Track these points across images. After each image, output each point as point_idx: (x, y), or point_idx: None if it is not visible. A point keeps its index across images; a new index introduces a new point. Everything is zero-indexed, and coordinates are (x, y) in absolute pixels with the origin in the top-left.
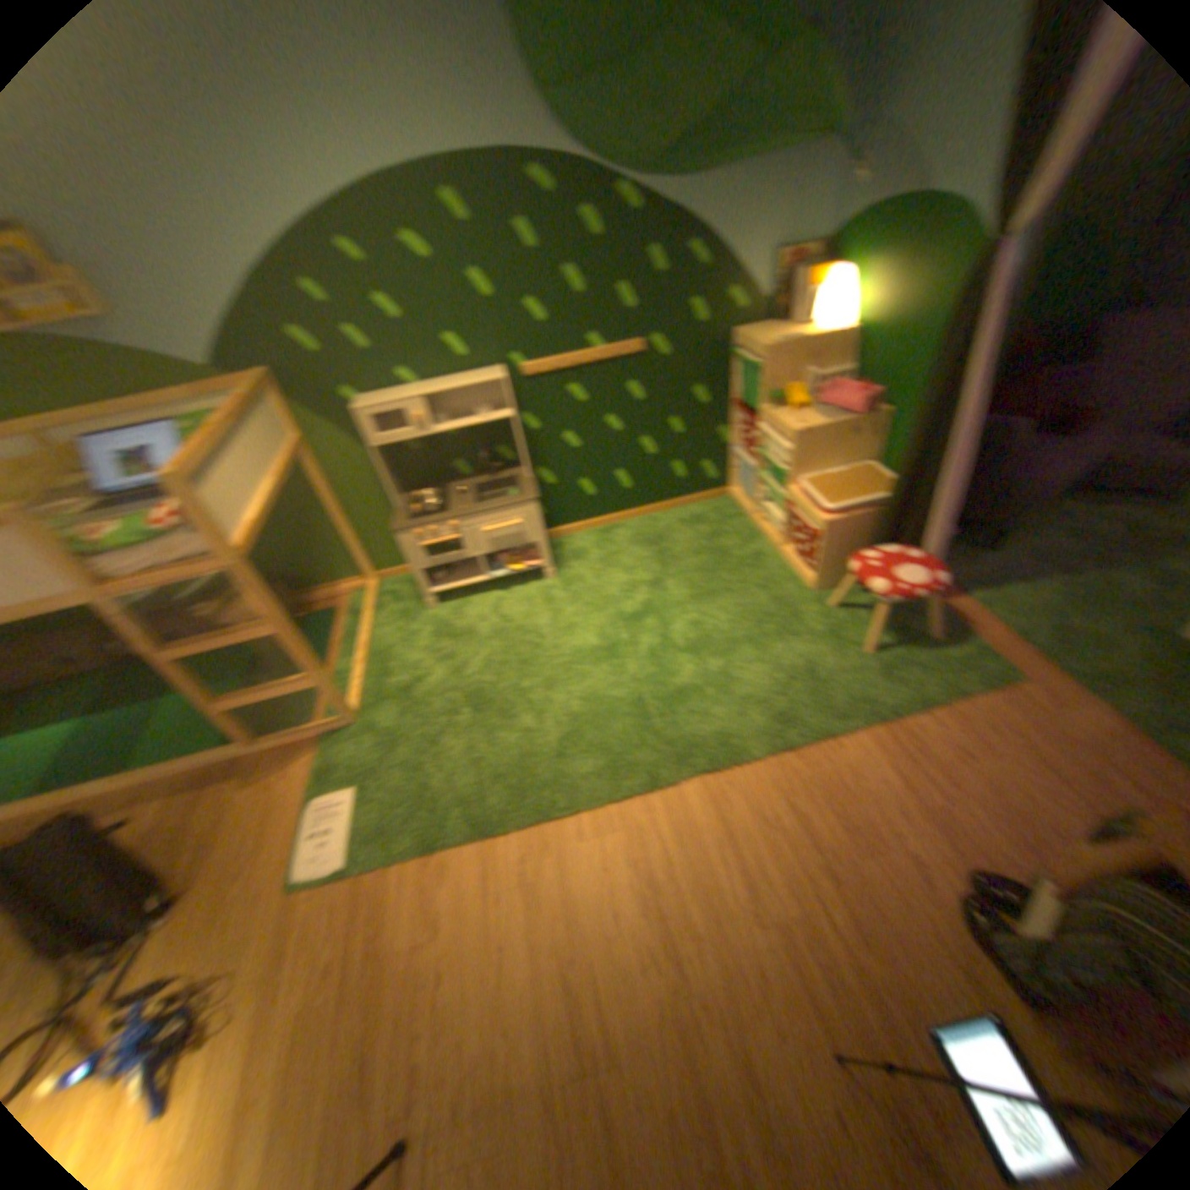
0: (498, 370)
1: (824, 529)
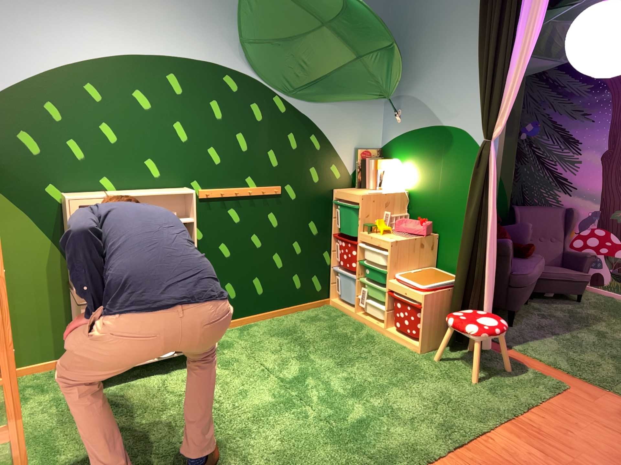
0: (186, 188)
1: (425, 300)
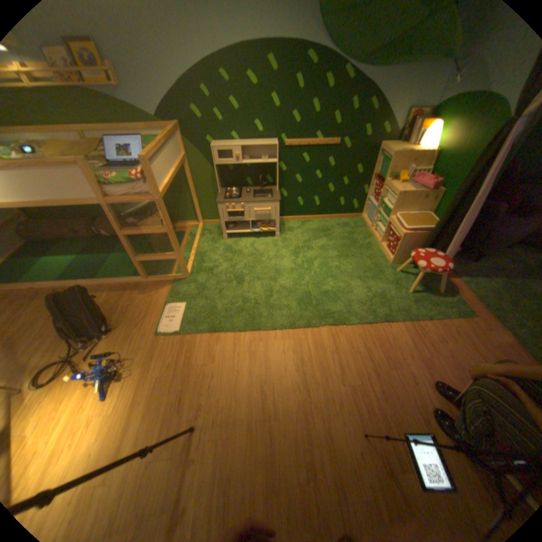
0: (276, 141)
1: (403, 236)
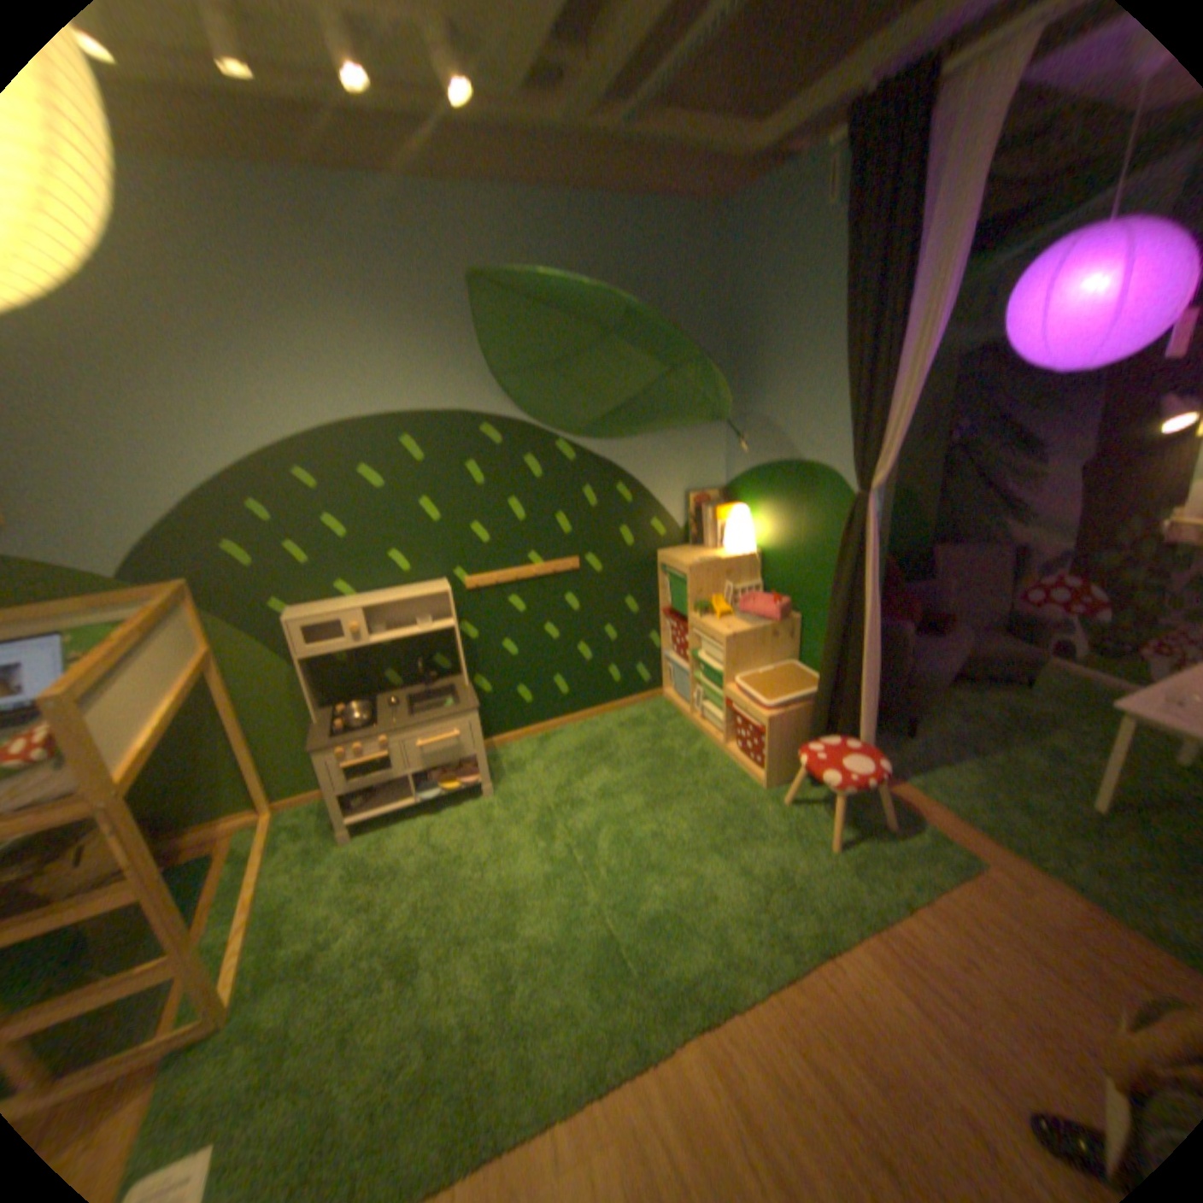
0: (445, 584)
1: (769, 725)
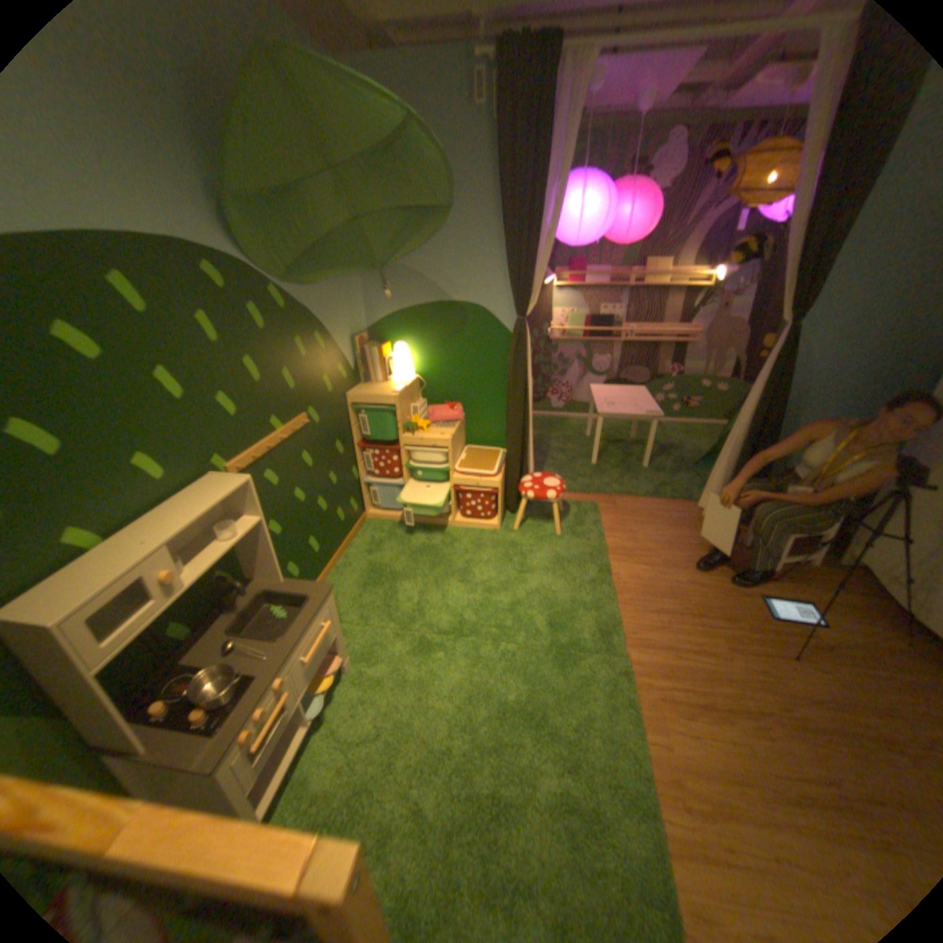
0: (219, 475)
1: (499, 485)
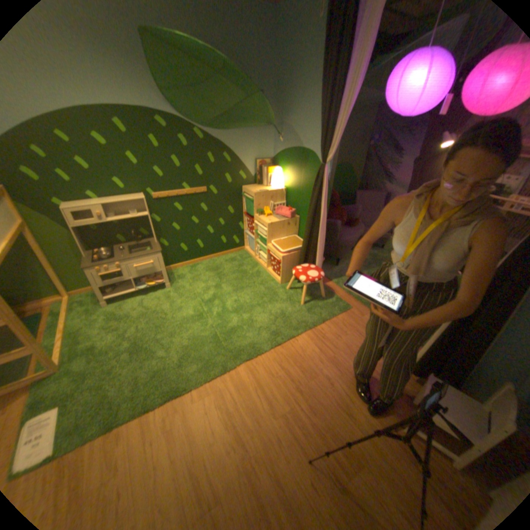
0: (142, 195)
1: (282, 259)
